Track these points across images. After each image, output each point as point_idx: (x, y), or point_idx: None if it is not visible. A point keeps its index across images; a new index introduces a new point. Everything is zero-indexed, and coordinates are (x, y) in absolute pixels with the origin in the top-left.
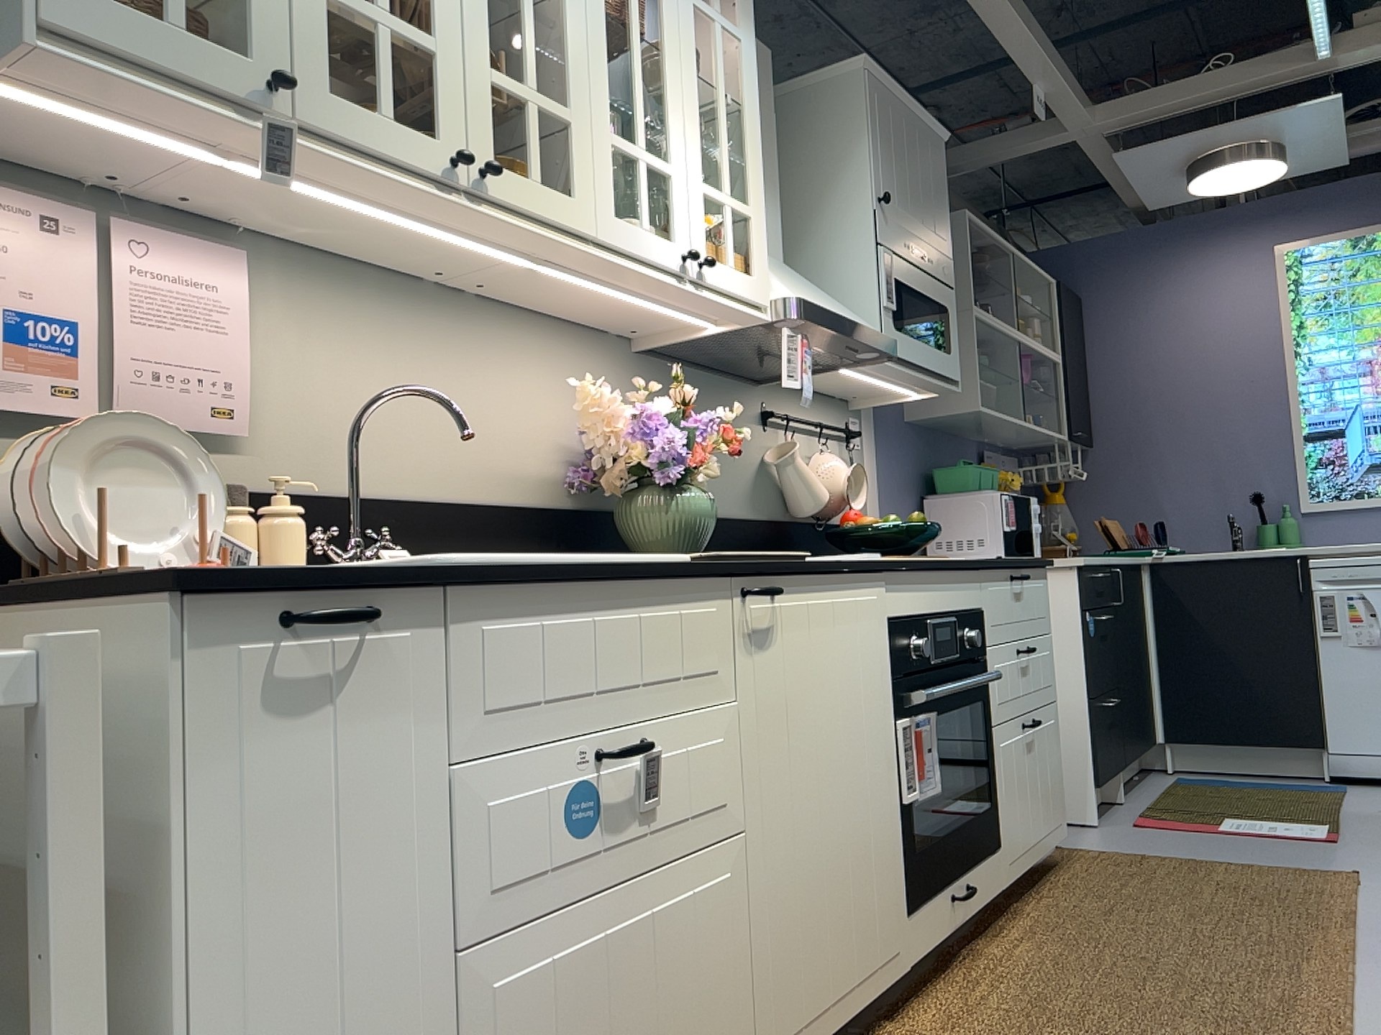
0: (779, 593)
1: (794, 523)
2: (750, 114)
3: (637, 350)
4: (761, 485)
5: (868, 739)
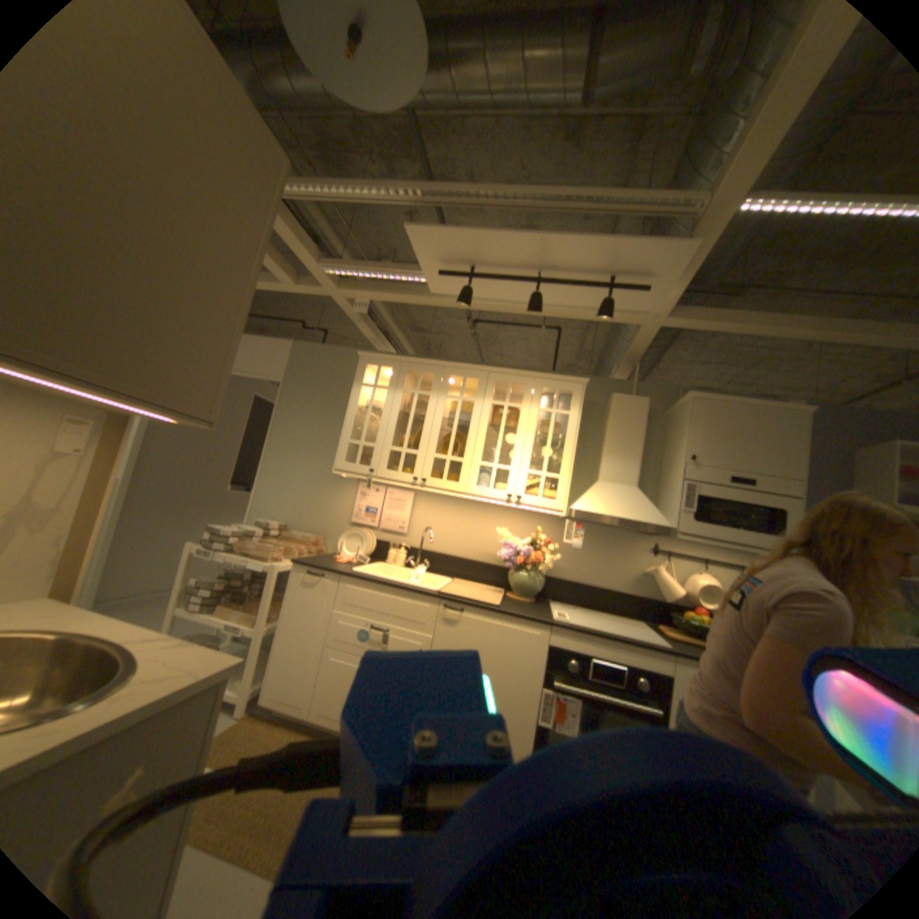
0: (456, 610)
1: (668, 603)
2: (566, 440)
3: (558, 518)
4: (642, 580)
5: (513, 684)
